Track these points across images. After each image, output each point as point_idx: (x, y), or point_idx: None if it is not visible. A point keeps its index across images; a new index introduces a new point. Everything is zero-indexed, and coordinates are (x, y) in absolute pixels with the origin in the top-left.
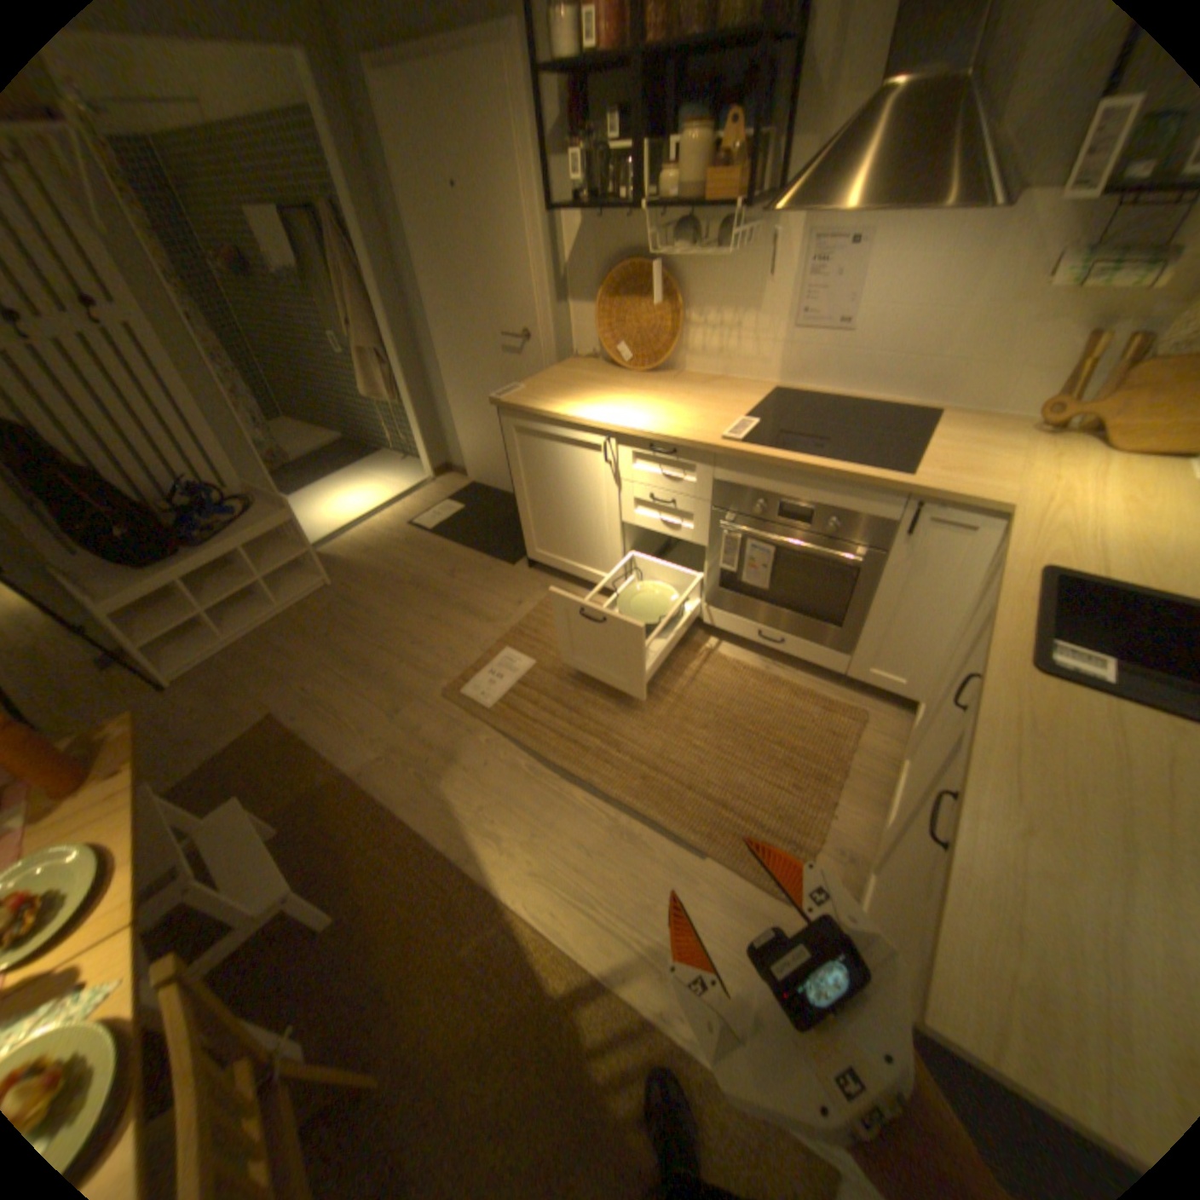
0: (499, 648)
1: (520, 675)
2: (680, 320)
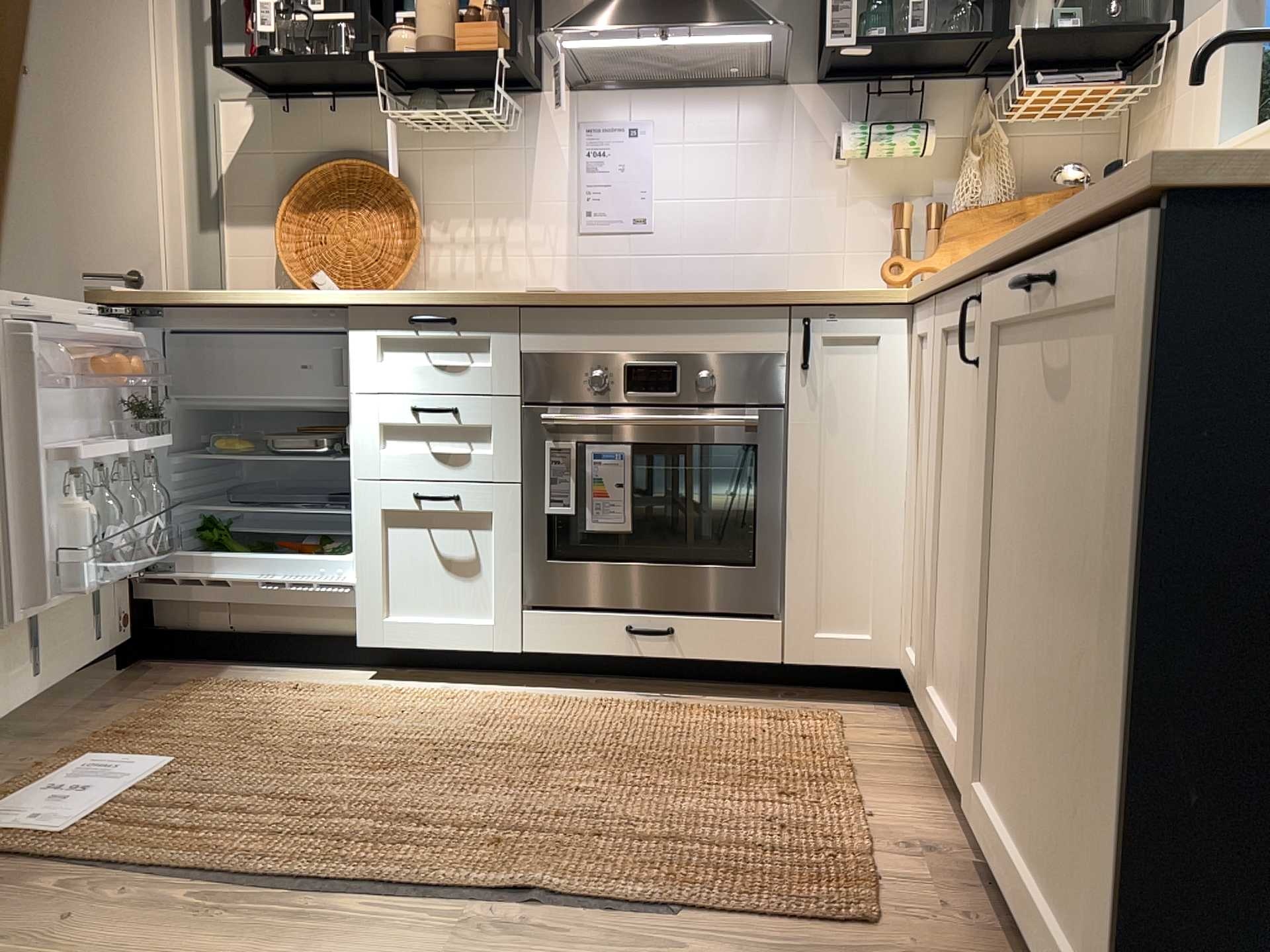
0: (69, 764)
1: (137, 787)
2: (416, 231)
